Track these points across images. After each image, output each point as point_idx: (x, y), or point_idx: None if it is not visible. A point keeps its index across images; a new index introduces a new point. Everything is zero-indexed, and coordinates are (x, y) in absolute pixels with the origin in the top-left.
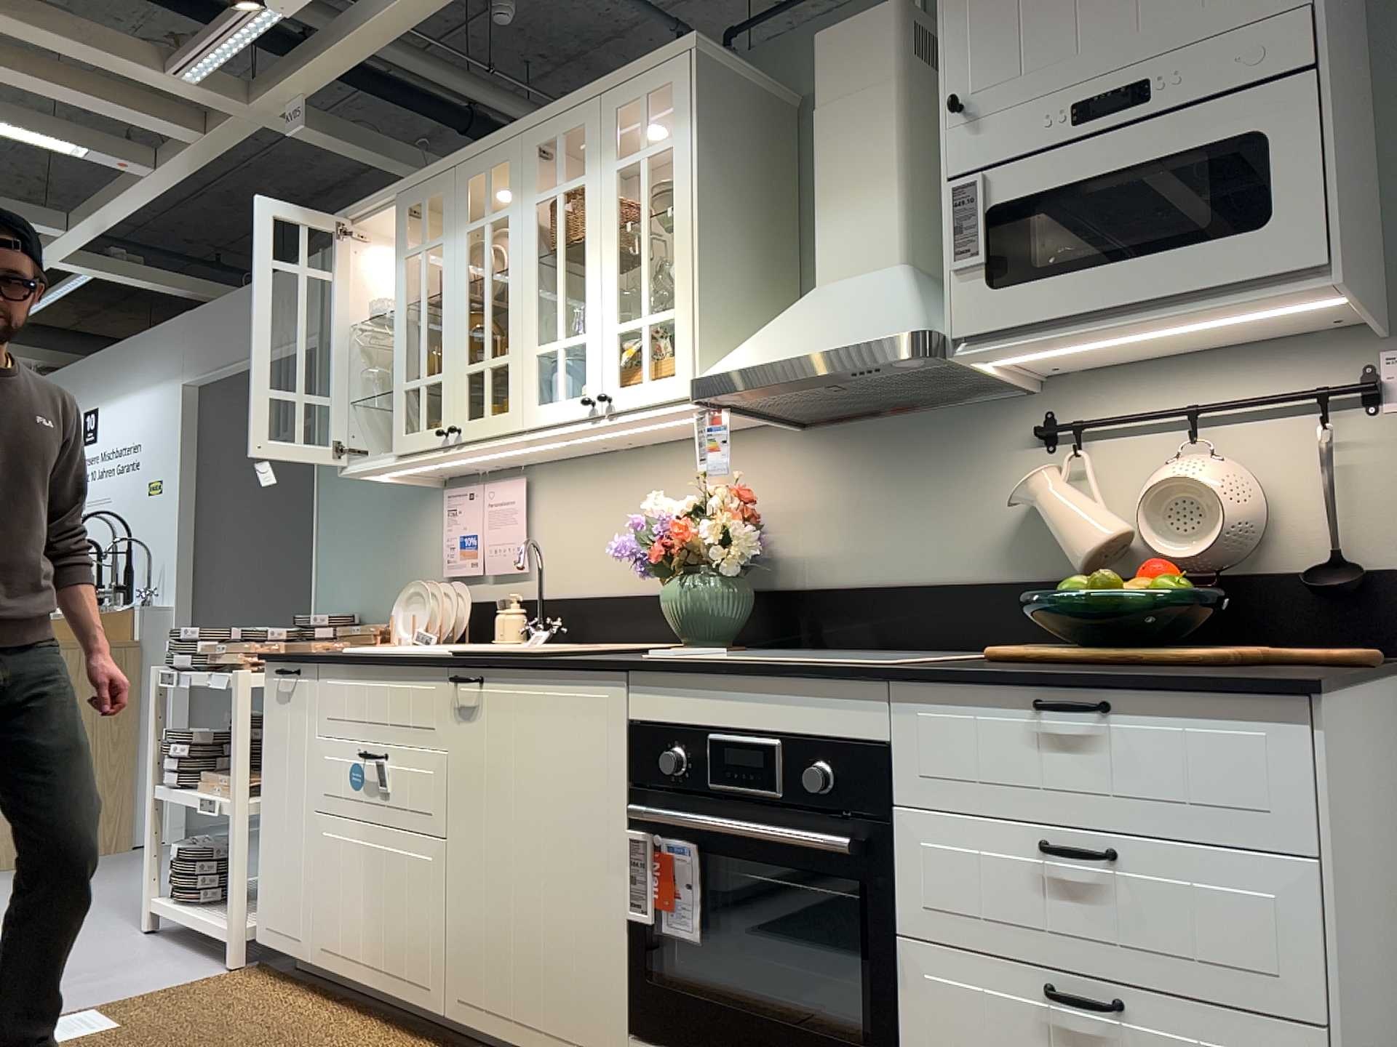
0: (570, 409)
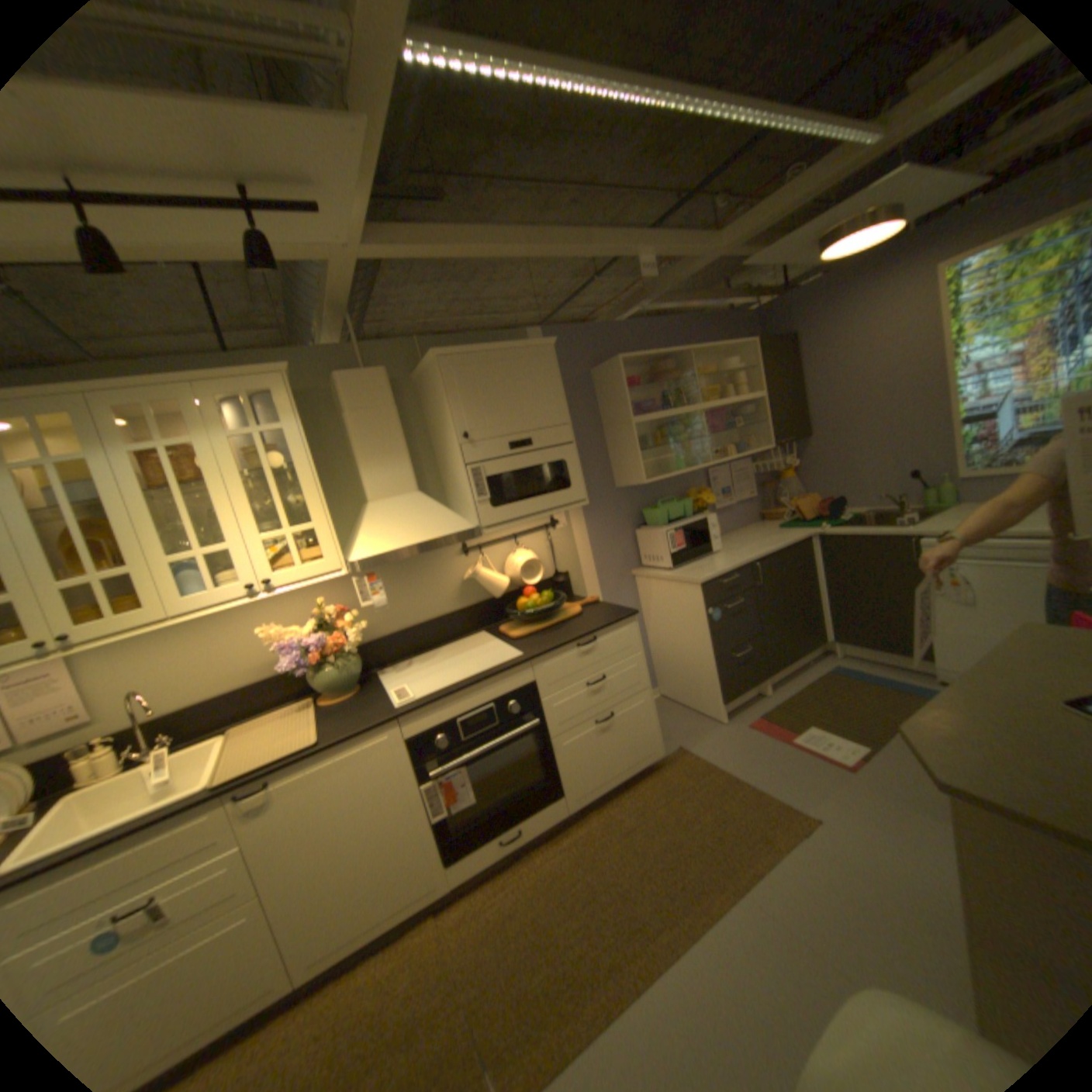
0: (227, 594)
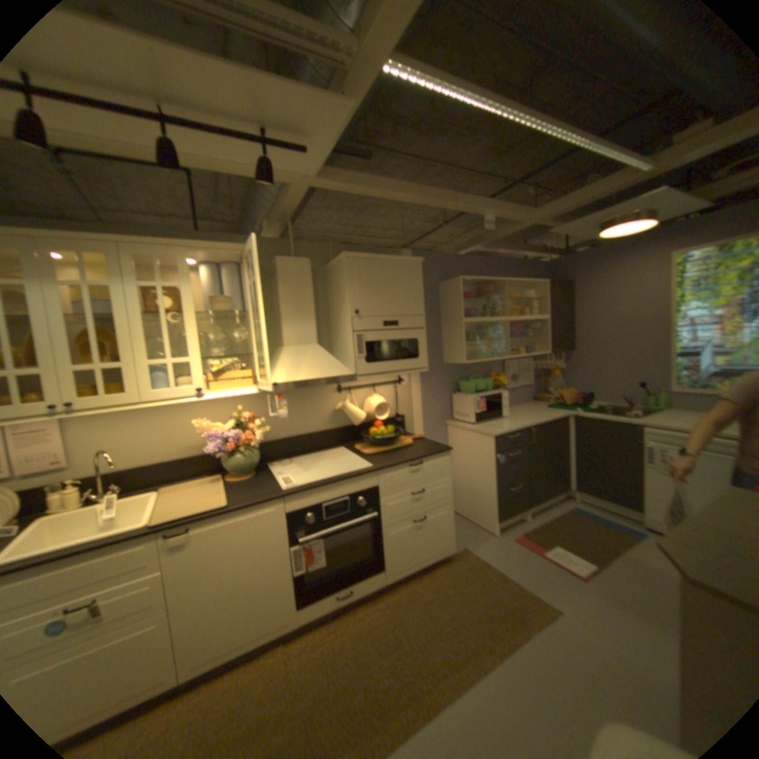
0: (182, 392)
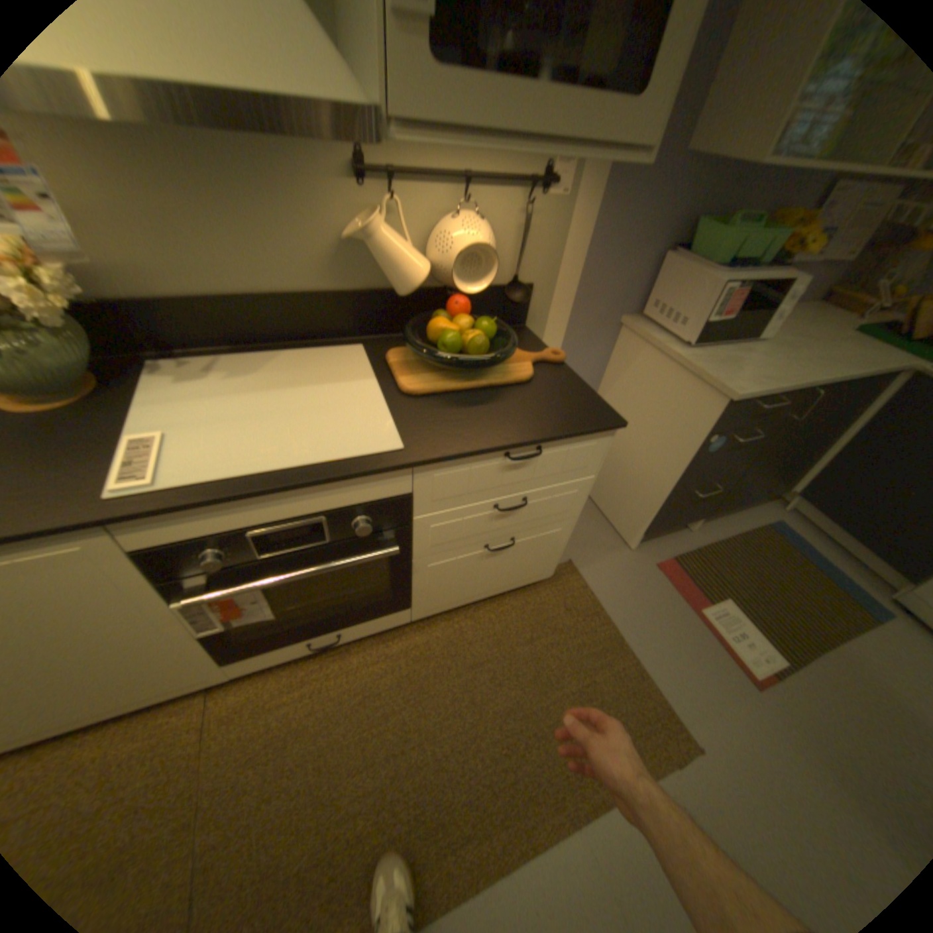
0: None
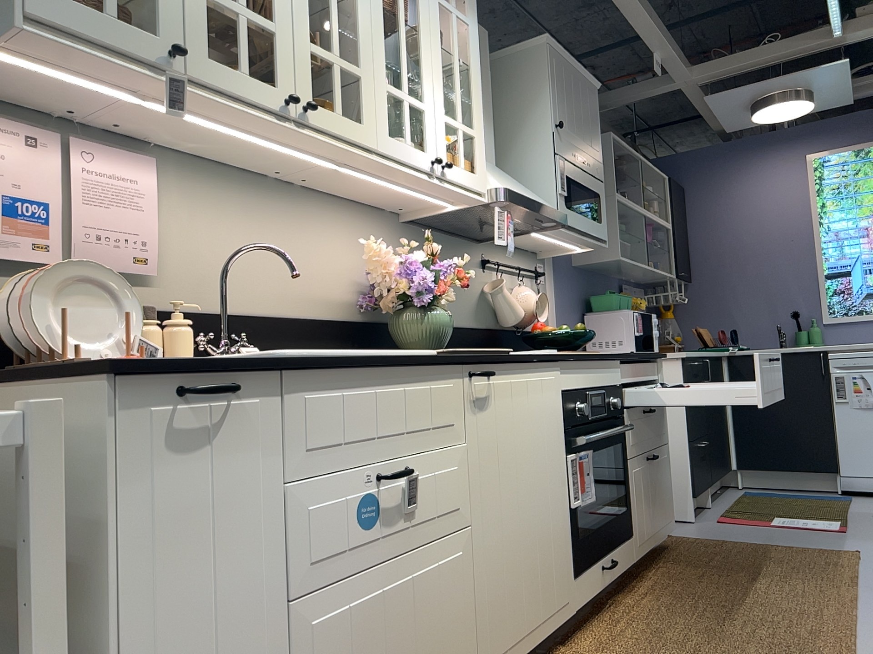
0: (418, 158)
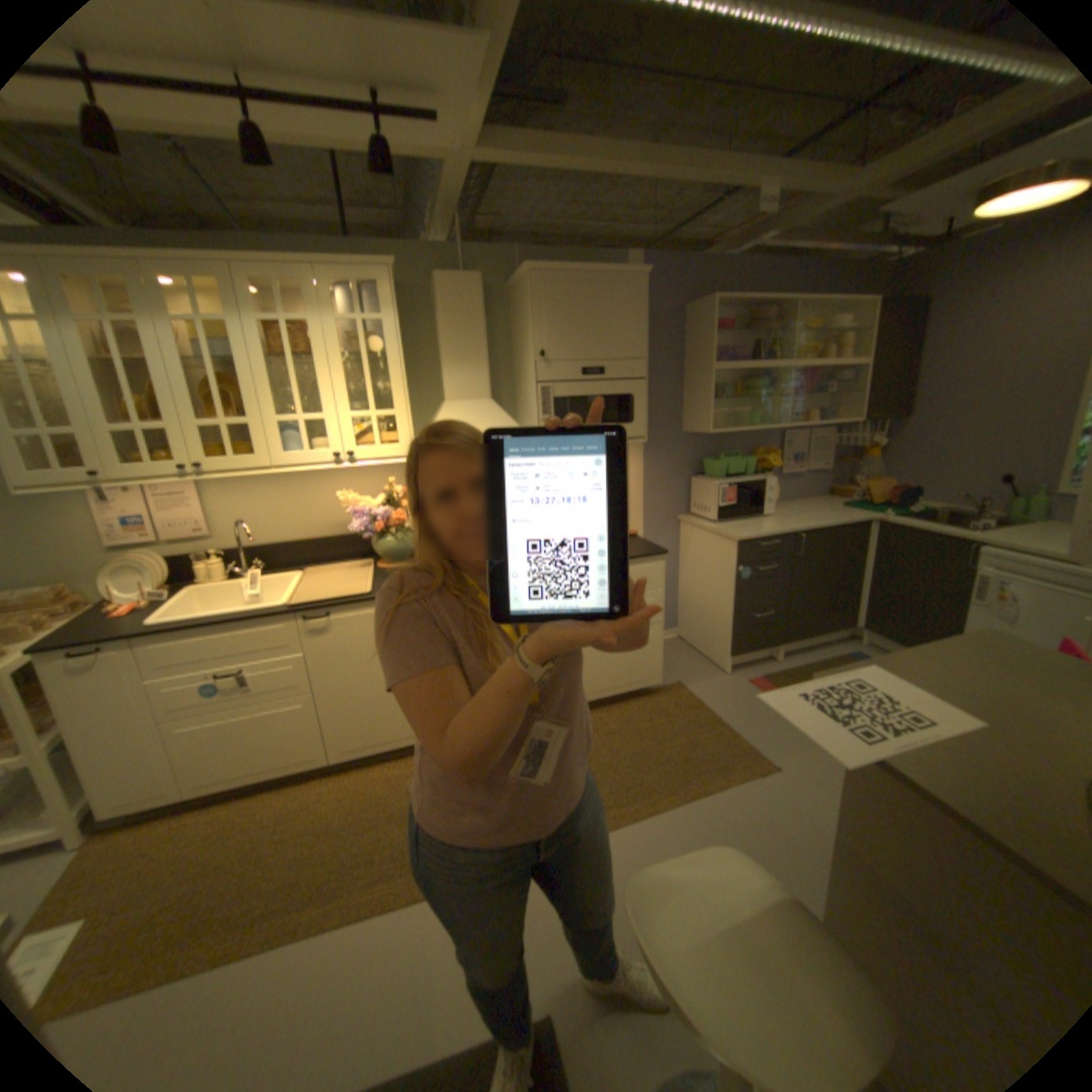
0: (320, 457)
